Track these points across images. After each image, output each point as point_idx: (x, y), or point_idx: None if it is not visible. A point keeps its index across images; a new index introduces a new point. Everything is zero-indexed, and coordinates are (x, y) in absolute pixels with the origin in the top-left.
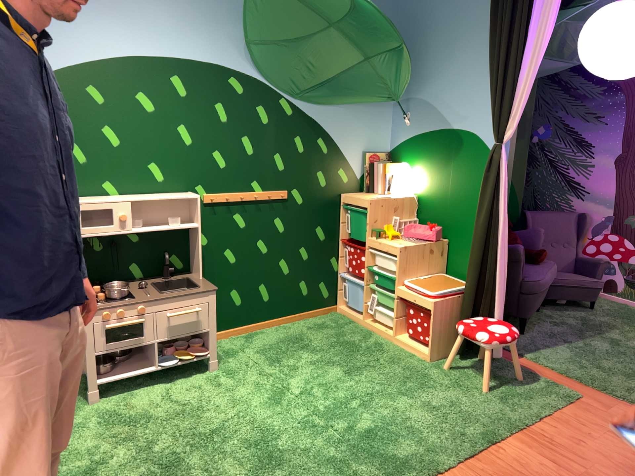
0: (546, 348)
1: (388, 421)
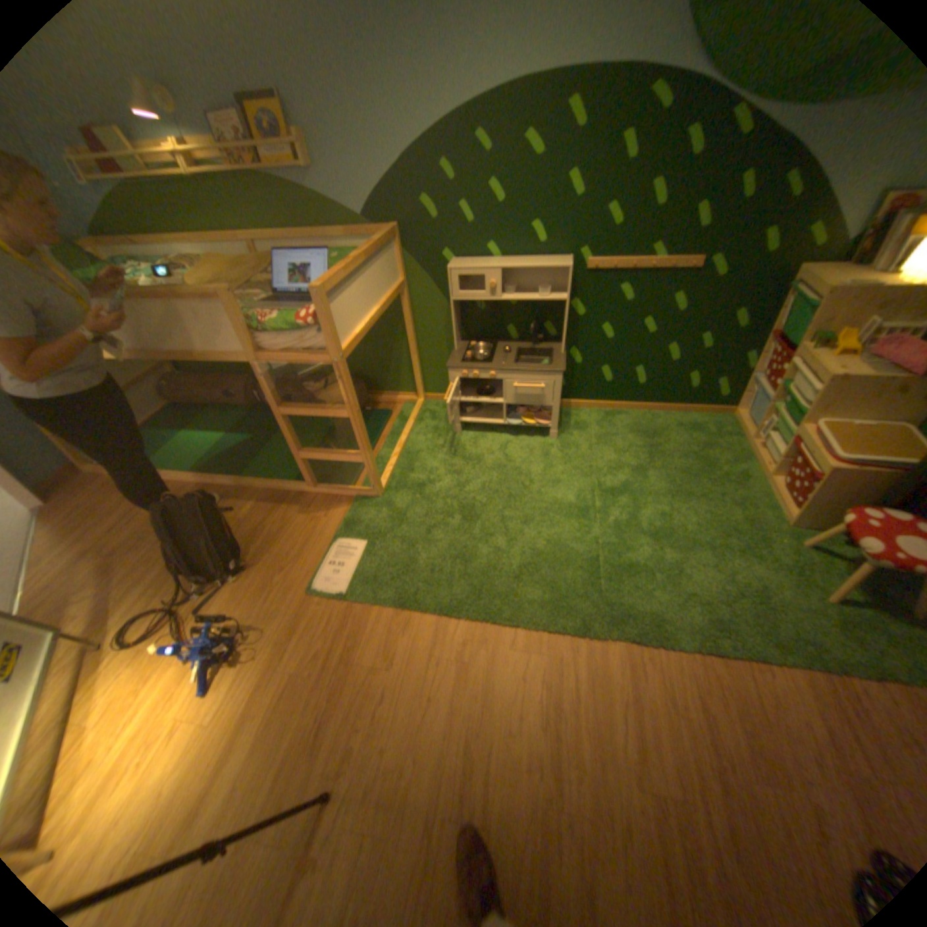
0: None
1: (663, 568)
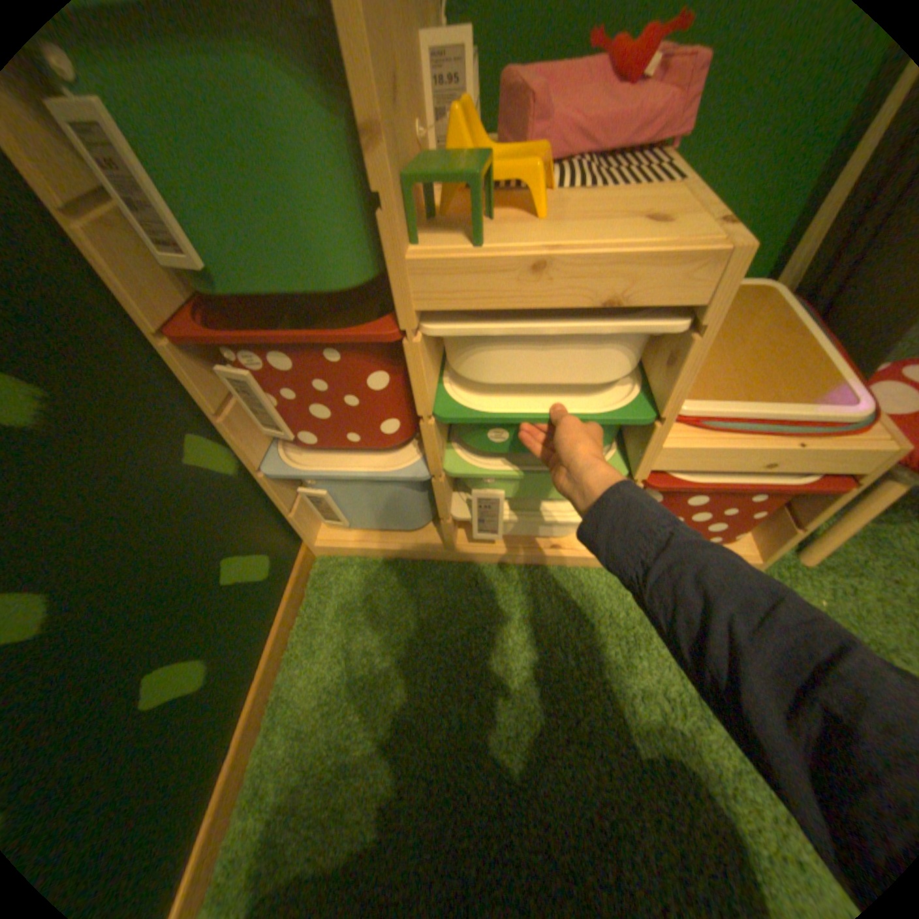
0: None
1: None
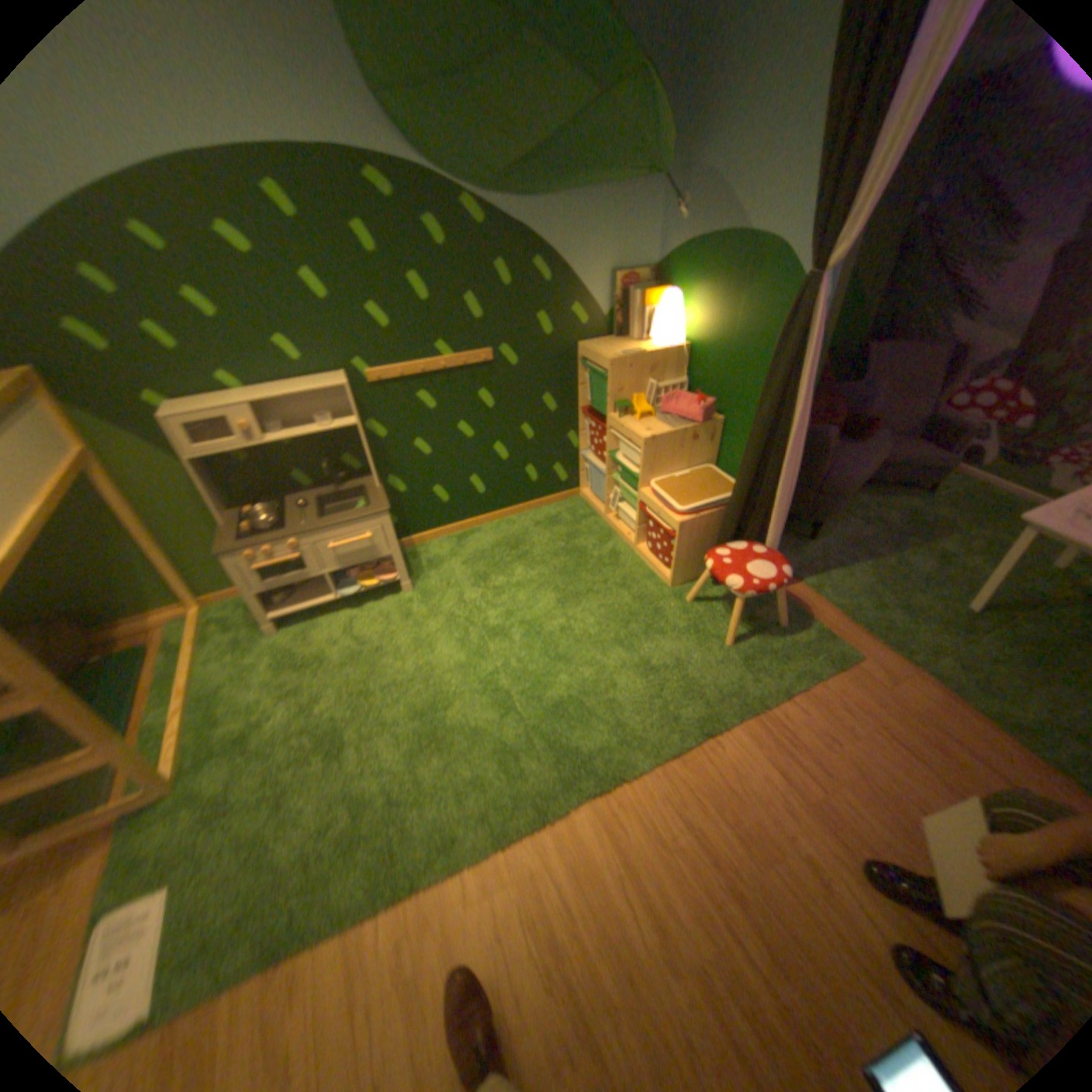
0: (839, 570)
1: (586, 688)
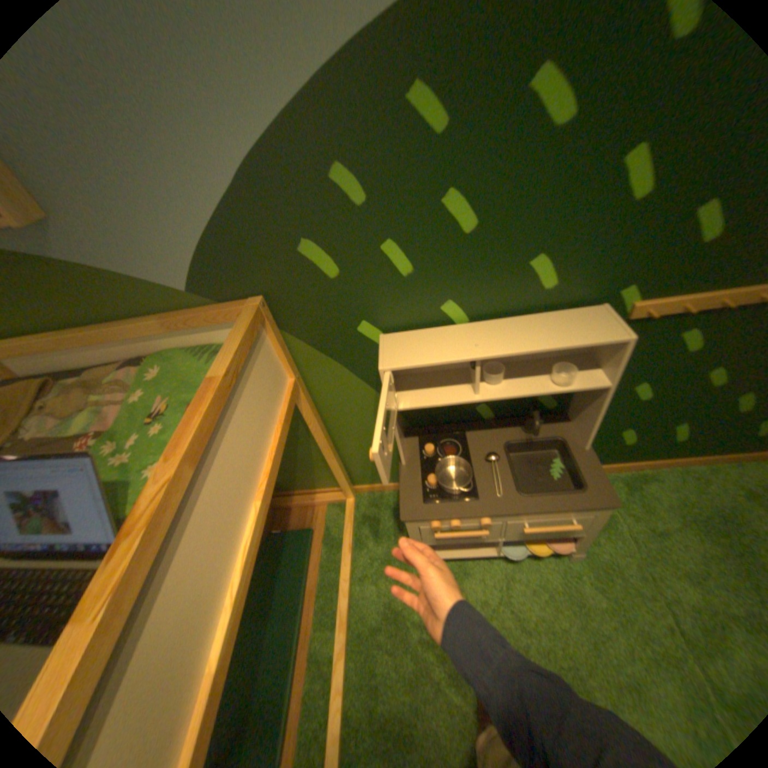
0: None
1: None
